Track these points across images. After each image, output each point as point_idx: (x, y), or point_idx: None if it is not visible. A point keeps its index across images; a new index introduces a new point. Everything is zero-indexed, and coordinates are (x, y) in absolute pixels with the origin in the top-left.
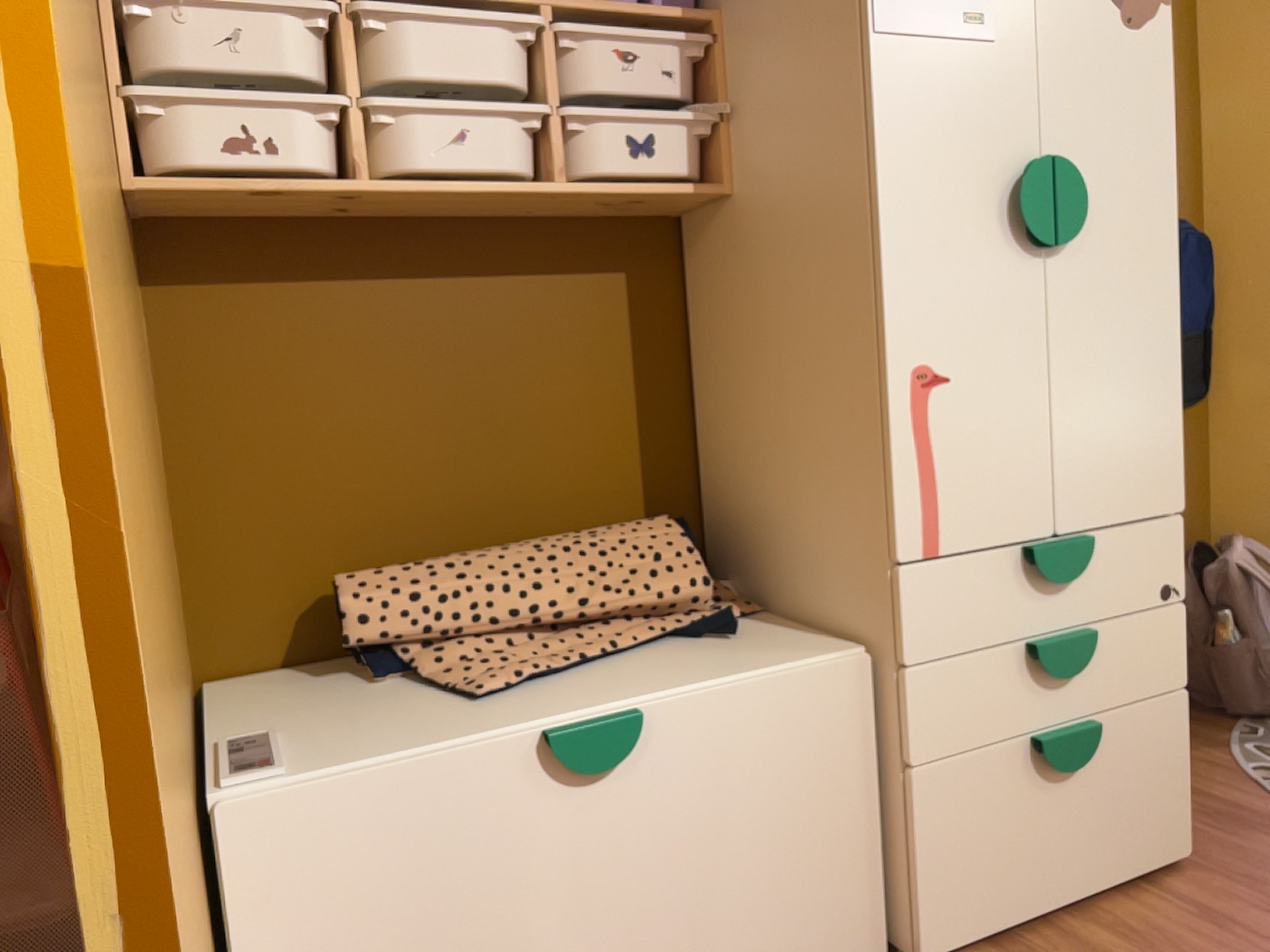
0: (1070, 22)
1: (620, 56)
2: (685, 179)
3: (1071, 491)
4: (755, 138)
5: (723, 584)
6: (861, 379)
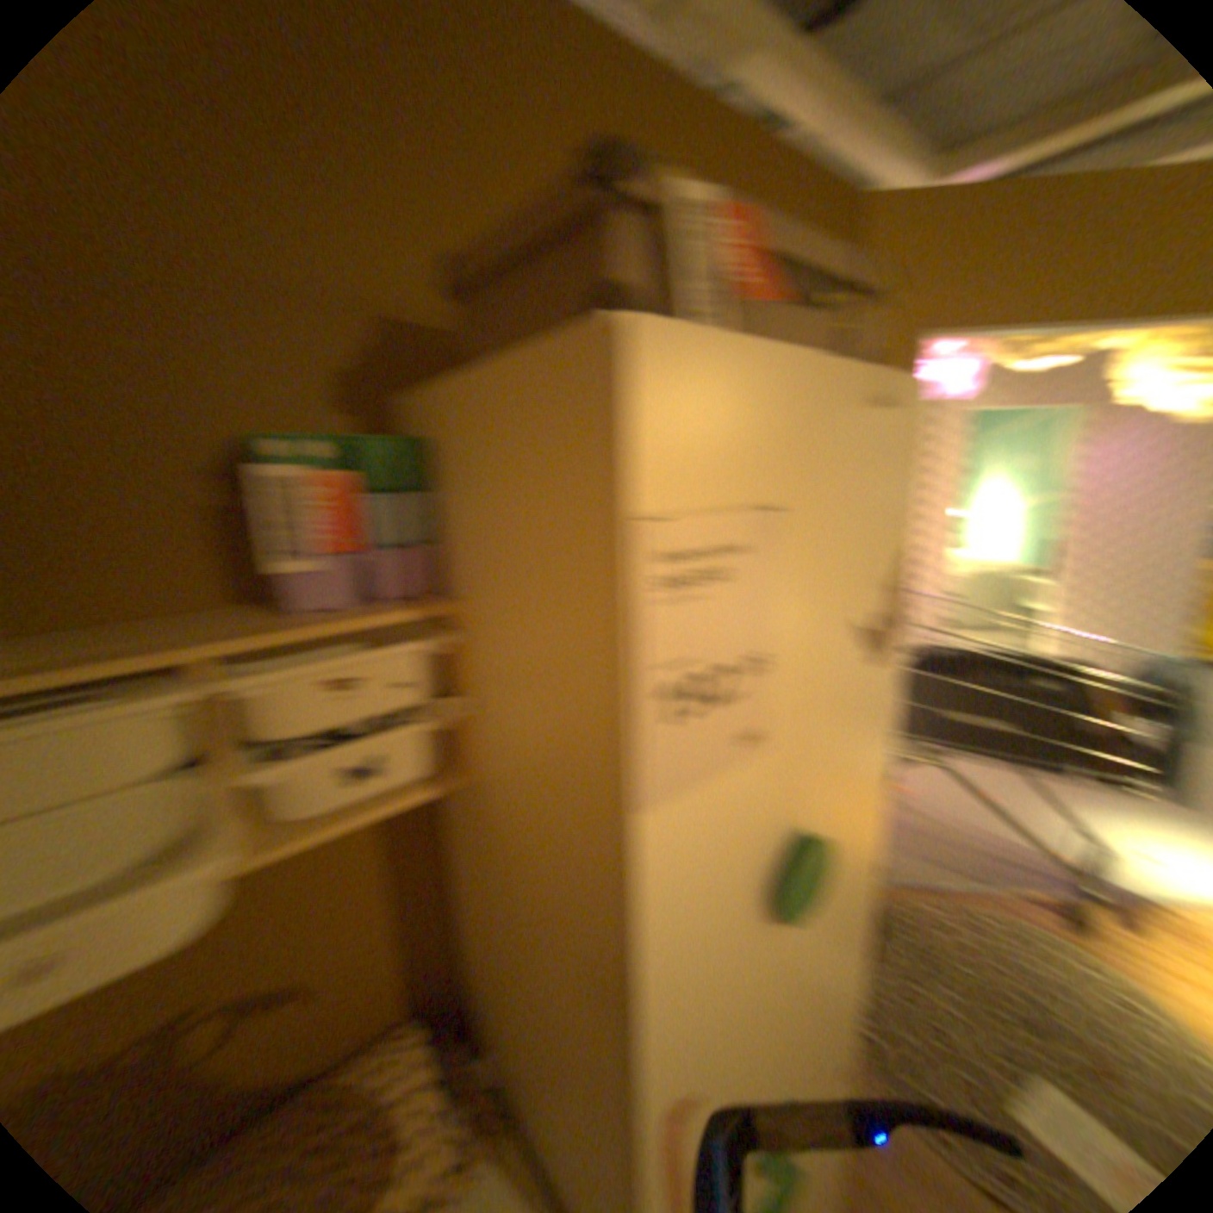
0: (834, 690)
1: (333, 692)
2: (426, 787)
3: (791, 1083)
4: (505, 752)
5: (478, 1073)
6: (610, 1103)
